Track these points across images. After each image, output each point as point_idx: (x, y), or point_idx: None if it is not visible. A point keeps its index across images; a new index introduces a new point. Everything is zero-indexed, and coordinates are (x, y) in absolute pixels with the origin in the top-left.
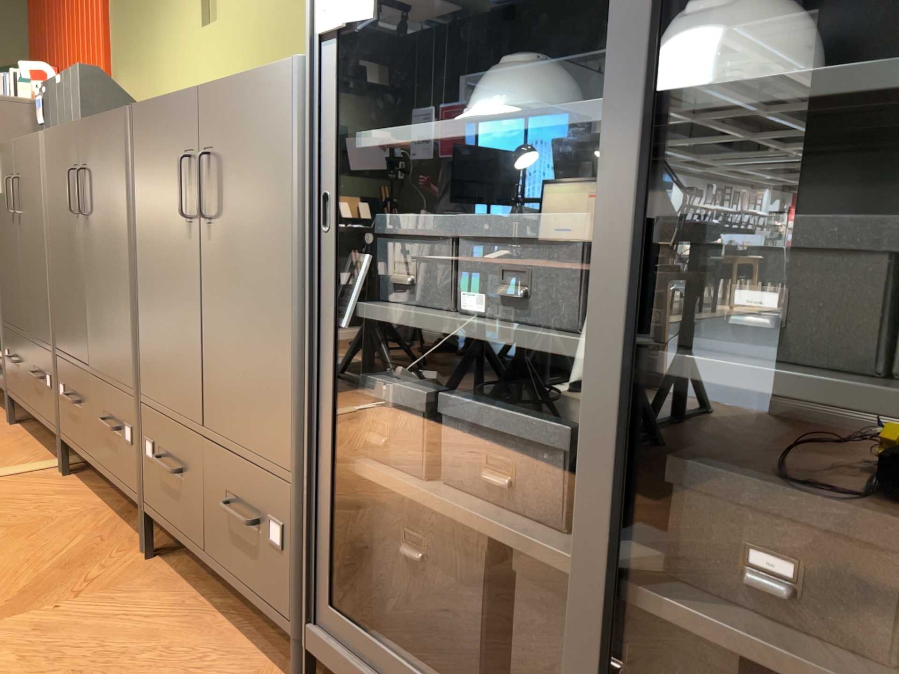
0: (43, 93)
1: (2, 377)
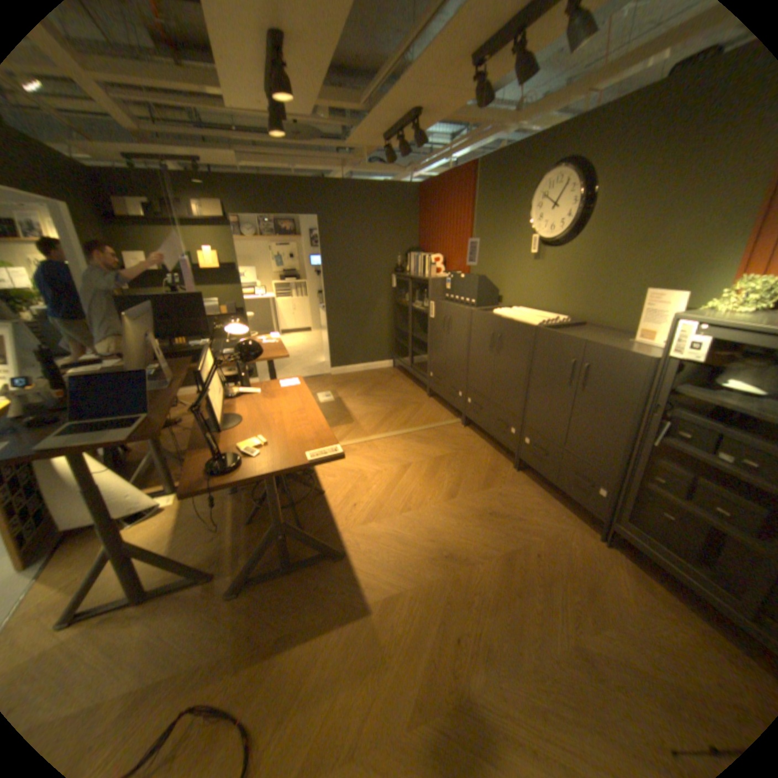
0: (450, 276)
1: (423, 379)
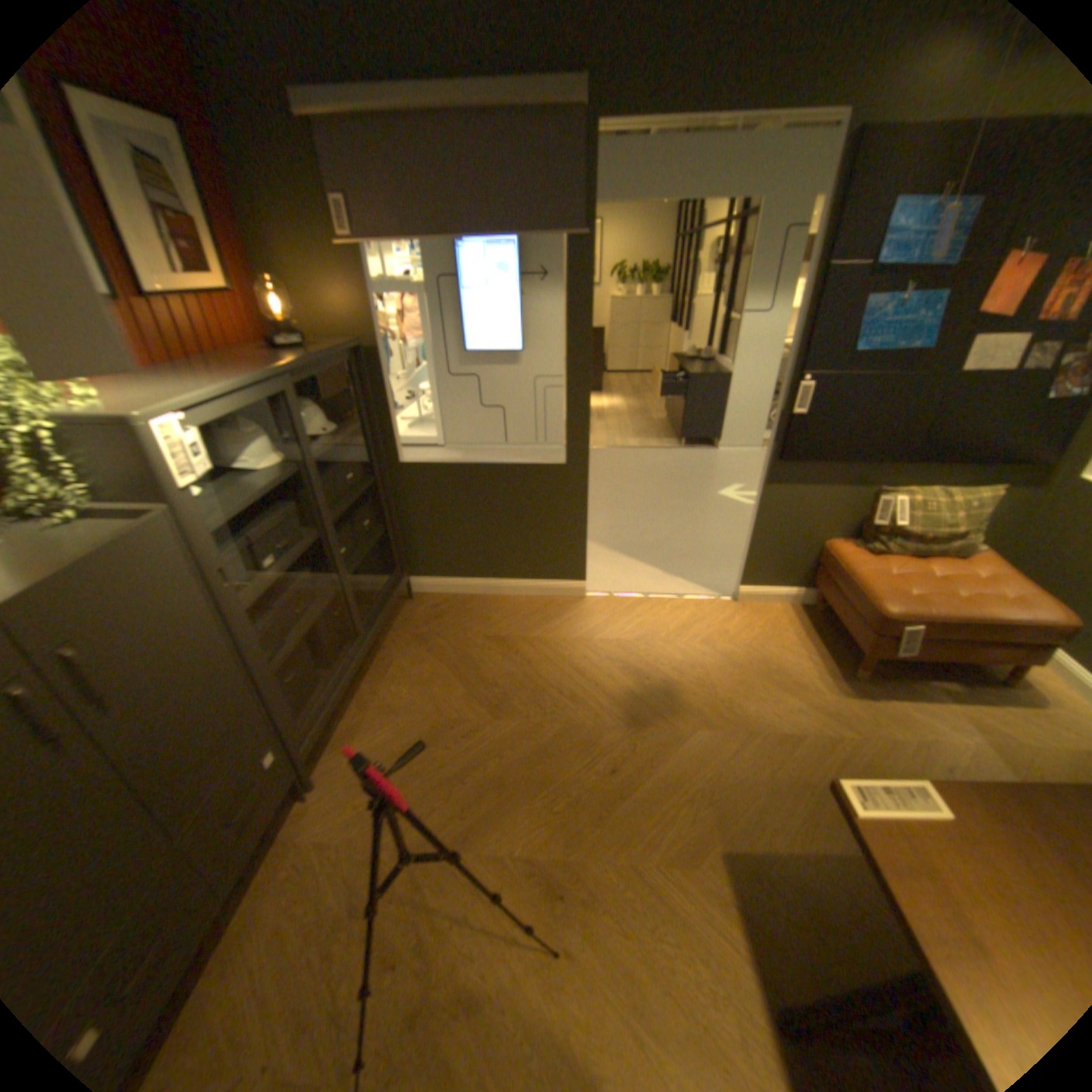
0: None
1: None
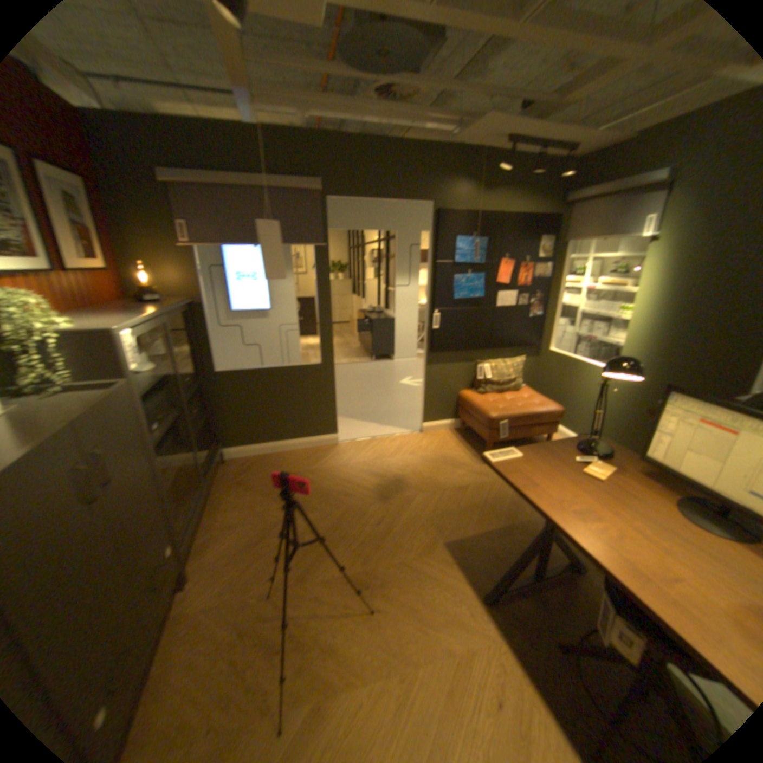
0: None
1: None
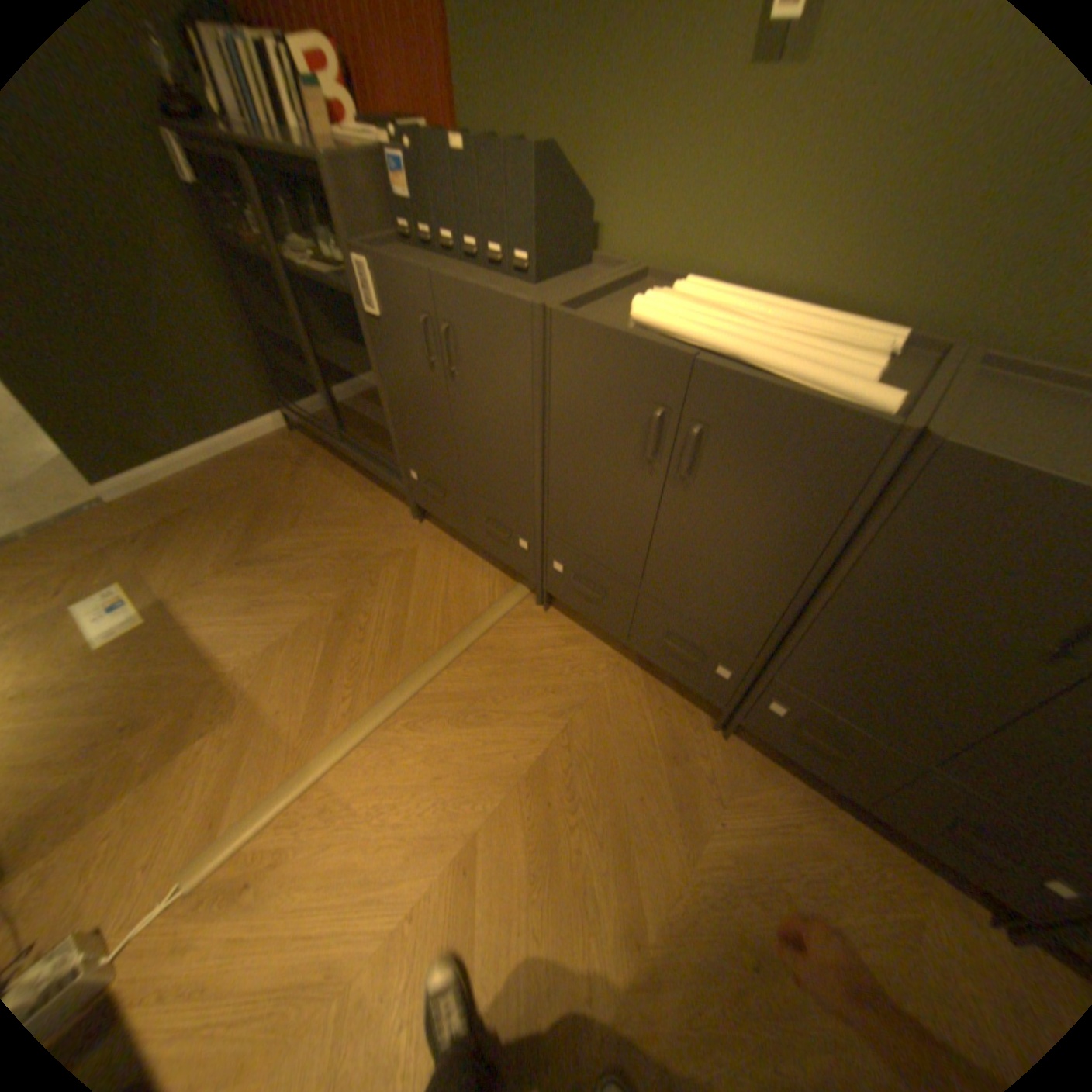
0: (398, 142)
1: (390, 477)
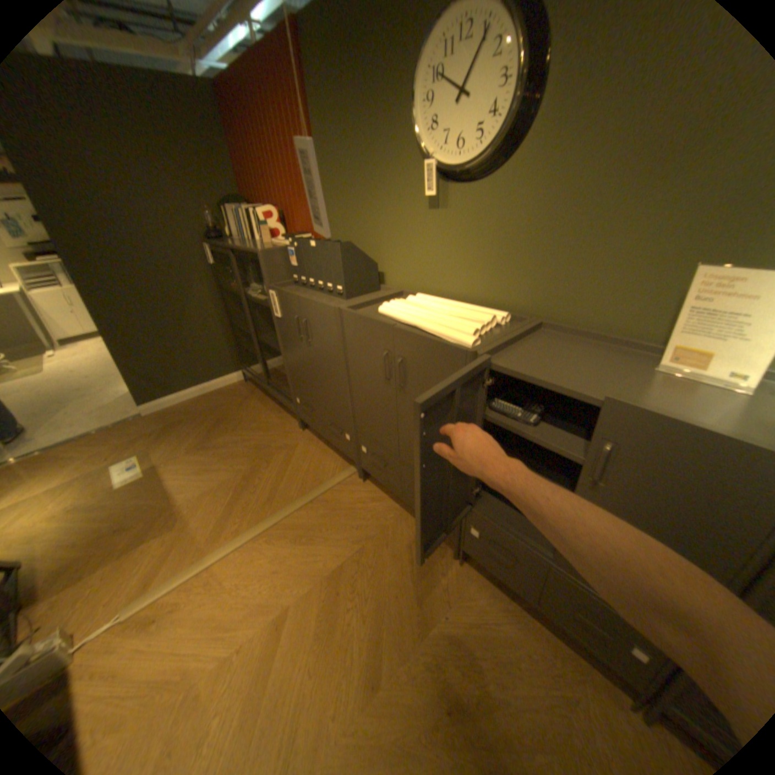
0: (293, 244)
1: (289, 403)
